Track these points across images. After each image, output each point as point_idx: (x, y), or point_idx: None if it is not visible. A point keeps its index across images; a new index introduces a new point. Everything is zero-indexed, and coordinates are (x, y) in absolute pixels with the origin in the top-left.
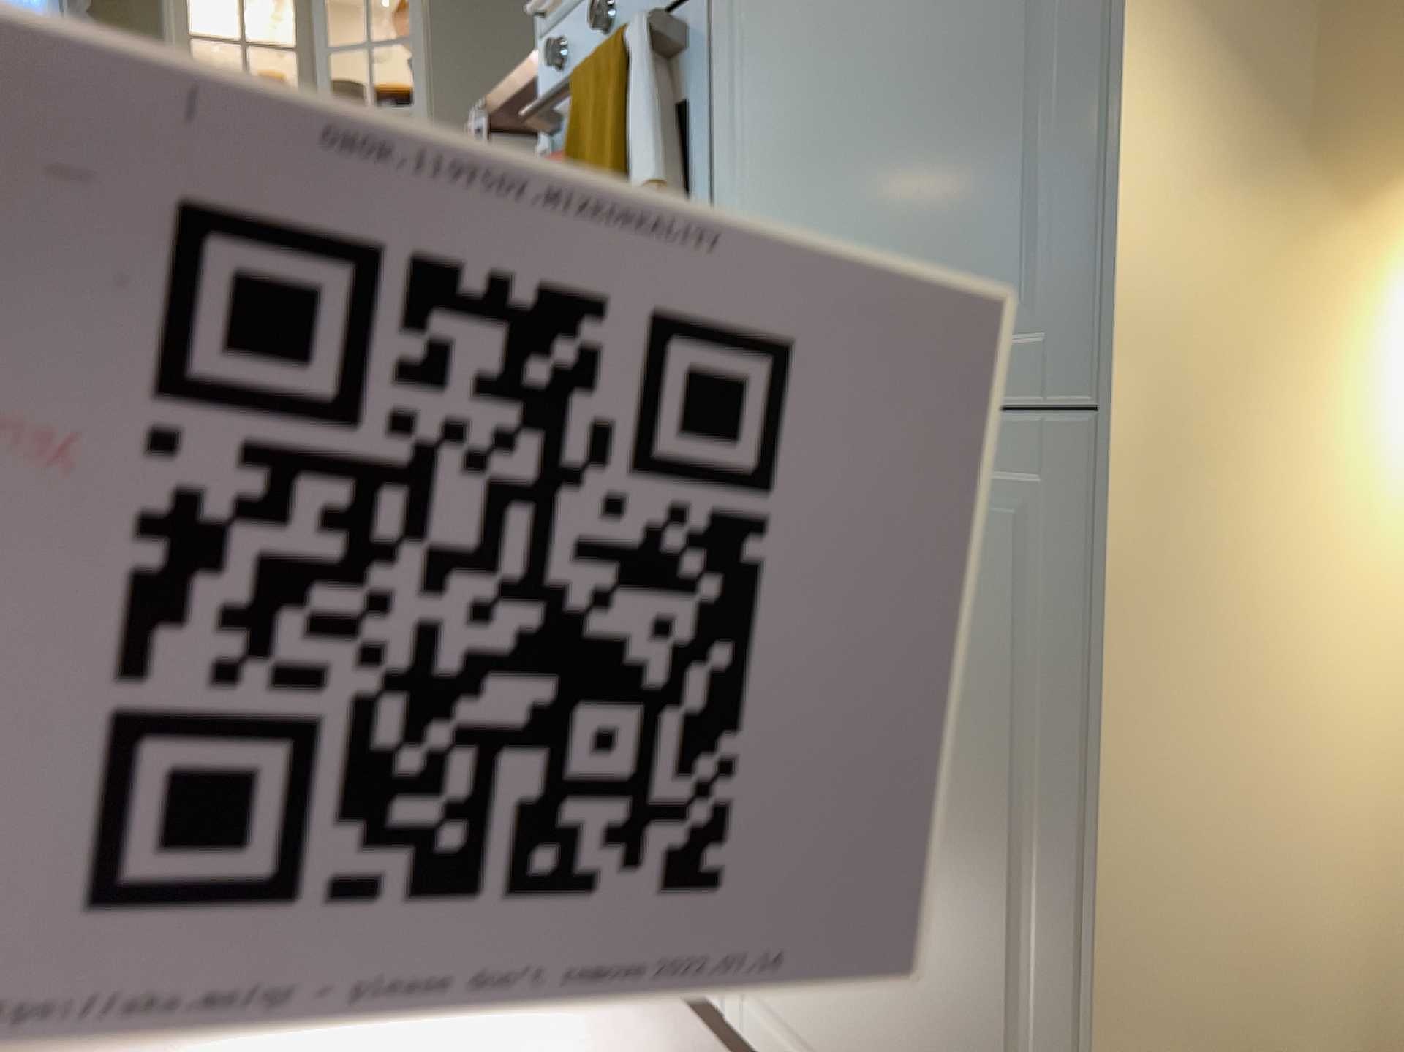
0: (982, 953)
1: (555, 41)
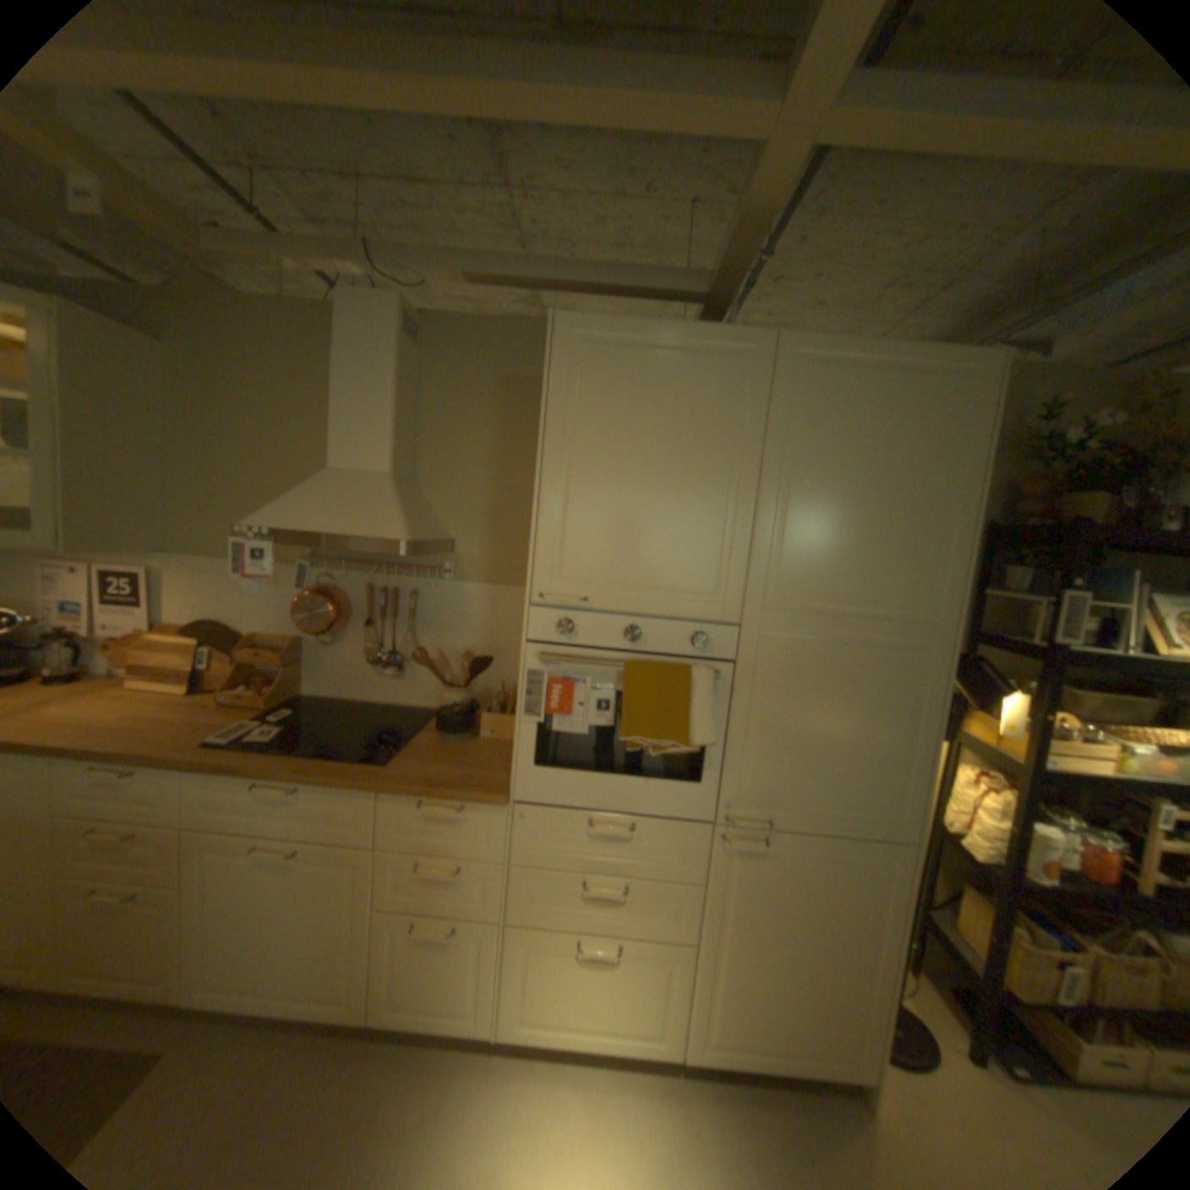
0: (847, 987)
1: (569, 625)
